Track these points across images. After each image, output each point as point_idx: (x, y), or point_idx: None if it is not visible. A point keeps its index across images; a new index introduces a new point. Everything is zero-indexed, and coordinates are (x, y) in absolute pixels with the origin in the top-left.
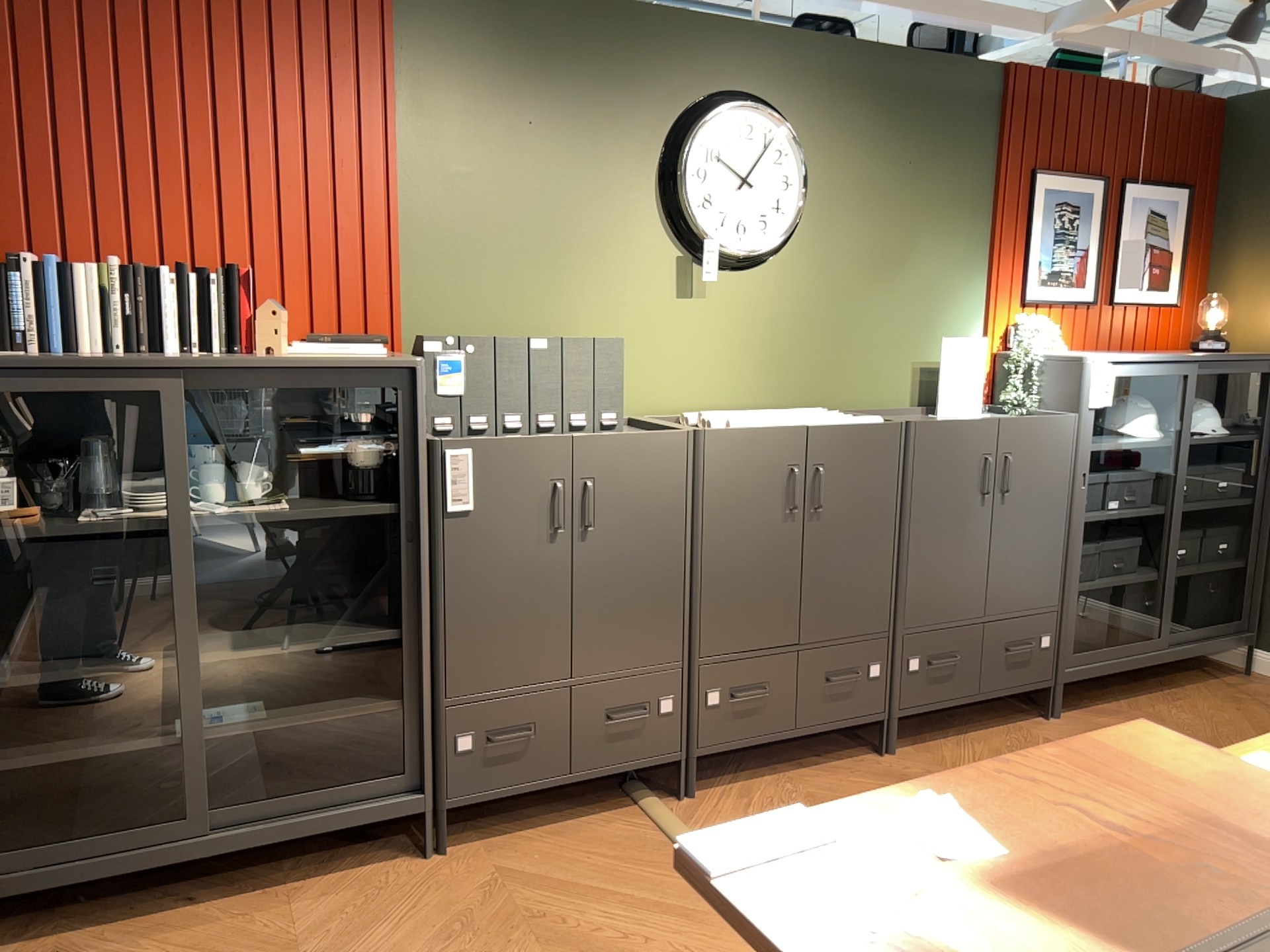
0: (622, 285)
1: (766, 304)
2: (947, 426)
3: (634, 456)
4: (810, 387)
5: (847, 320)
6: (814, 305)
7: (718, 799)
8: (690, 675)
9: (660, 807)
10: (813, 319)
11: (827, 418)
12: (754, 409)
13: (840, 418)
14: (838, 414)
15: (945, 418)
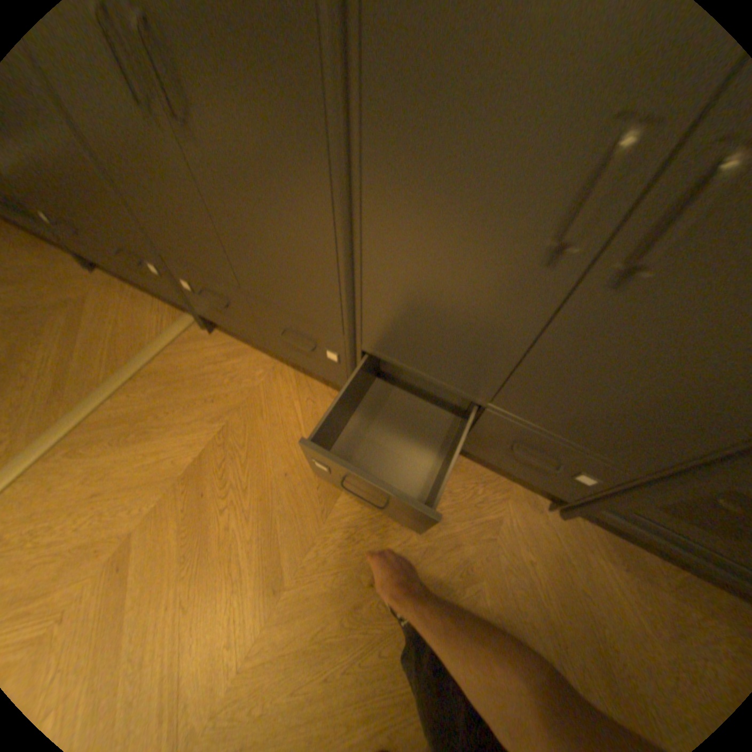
0: None
1: None
2: None
3: None
4: None
5: None
6: None
7: (217, 344)
8: (156, 255)
9: (181, 324)
10: None
11: None
12: None
13: None
14: None
15: None
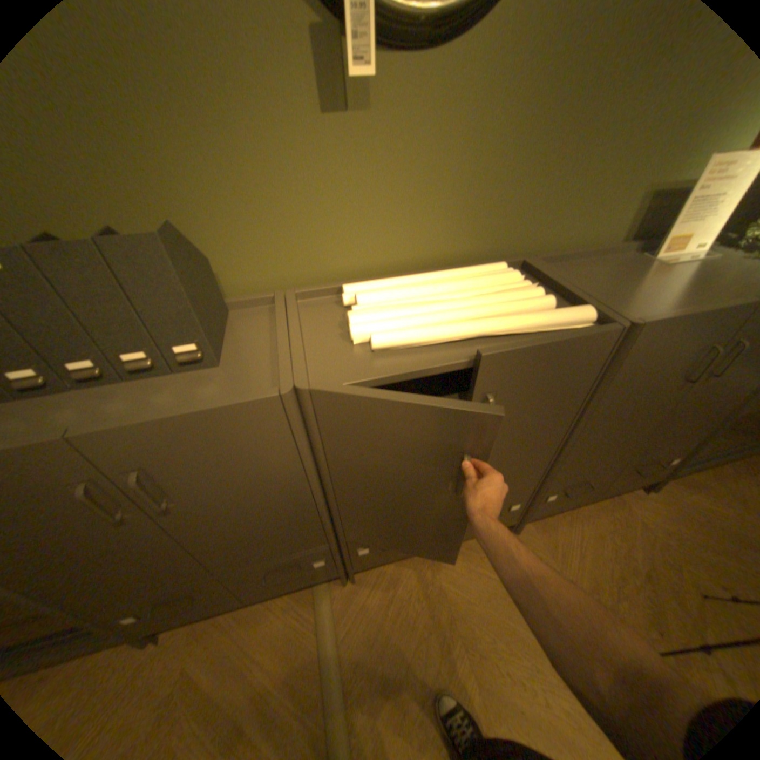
0: (220, 96)
1: (464, 112)
2: (685, 321)
3: (198, 434)
4: (509, 229)
5: (580, 129)
6: (537, 109)
7: (372, 585)
8: (339, 545)
9: (325, 599)
10: (531, 132)
11: (515, 318)
12: (438, 262)
13: (534, 316)
14: (535, 290)
15: (664, 261)
